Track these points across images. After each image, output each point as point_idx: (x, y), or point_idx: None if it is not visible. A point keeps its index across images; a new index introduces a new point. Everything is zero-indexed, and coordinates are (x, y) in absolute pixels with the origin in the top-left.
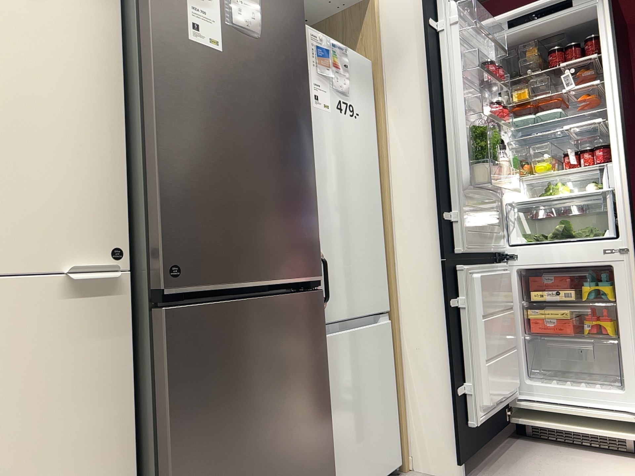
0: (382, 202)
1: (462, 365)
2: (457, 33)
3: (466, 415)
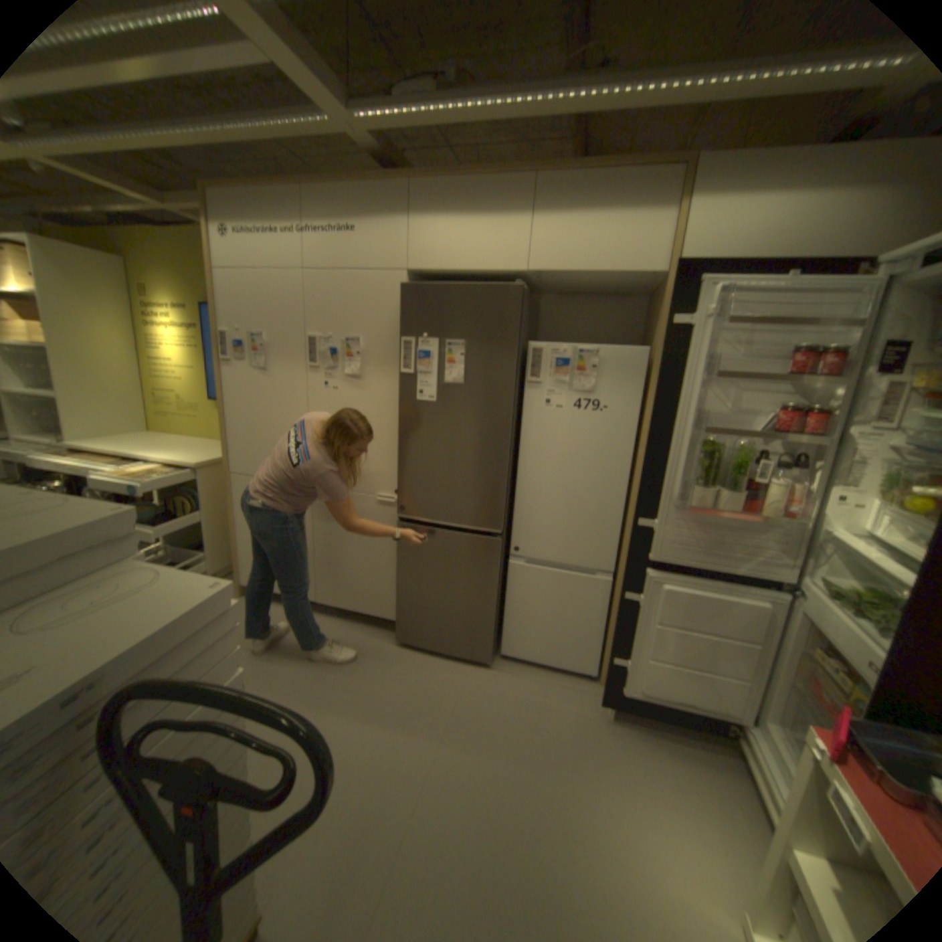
0: (632, 483)
1: (629, 646)
2: (721, 324)
3: (622, 682)
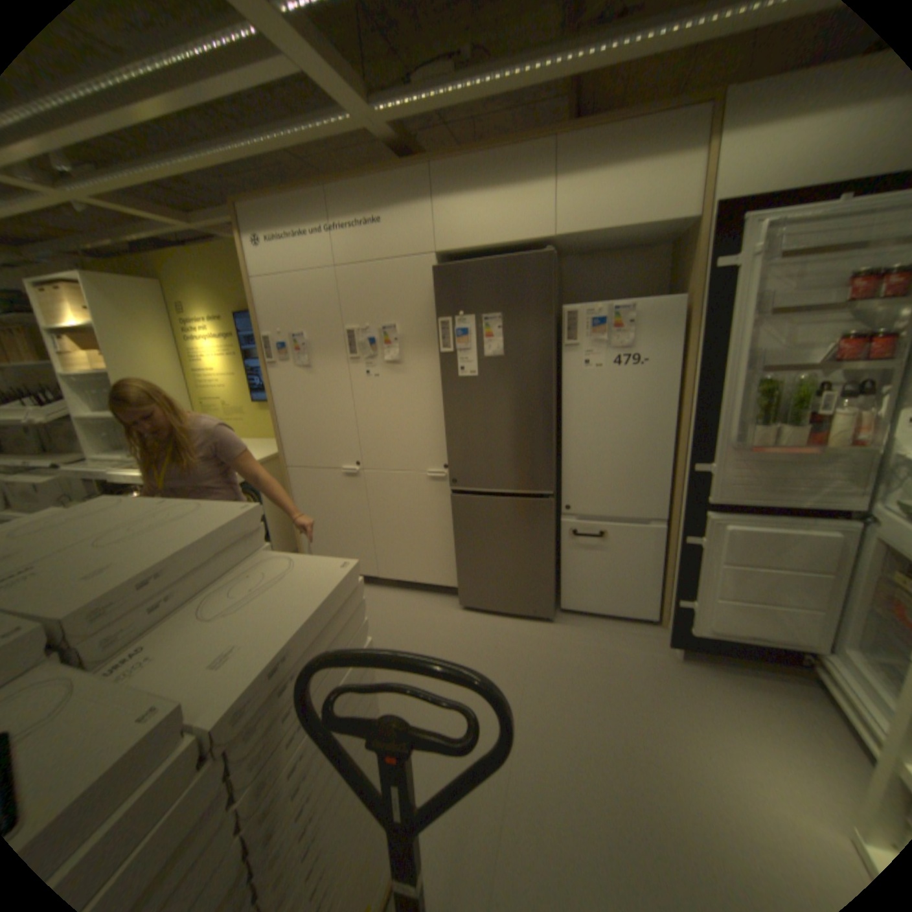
0: (679, 431)
1: (694, 589)
2: (770, 261)
3: (690, 624)
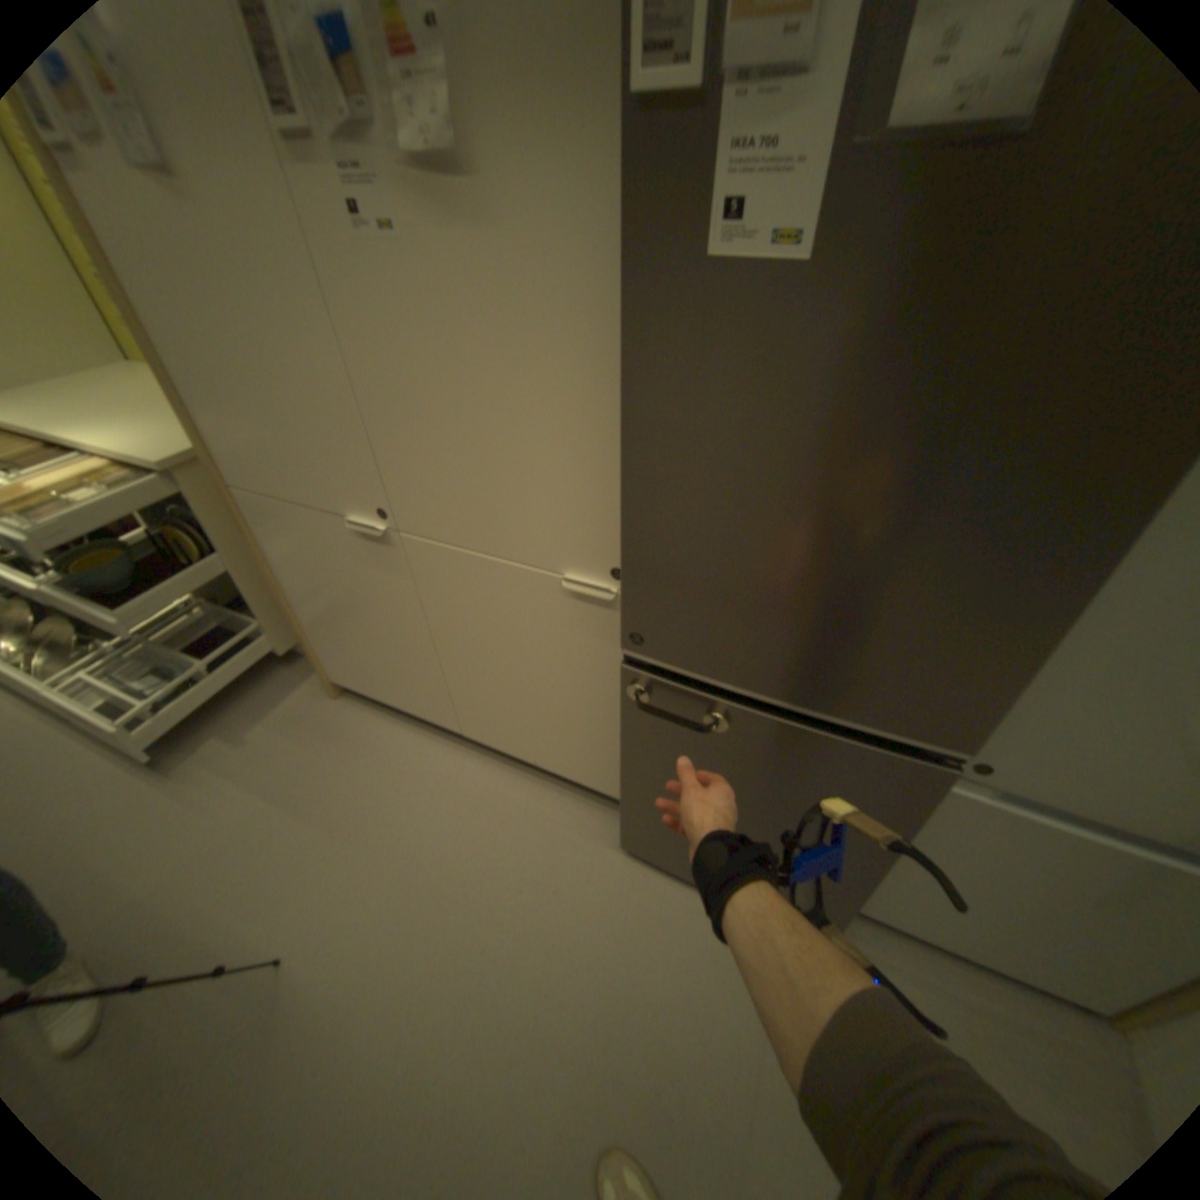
0: None
1: None
2: None
3: None
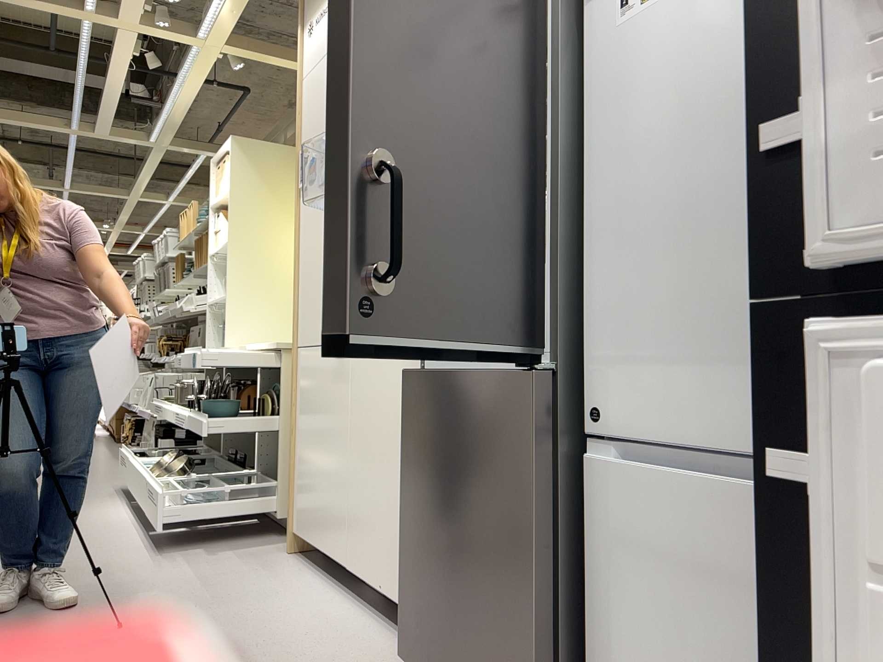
0: None
1: None
2: None
3: None
